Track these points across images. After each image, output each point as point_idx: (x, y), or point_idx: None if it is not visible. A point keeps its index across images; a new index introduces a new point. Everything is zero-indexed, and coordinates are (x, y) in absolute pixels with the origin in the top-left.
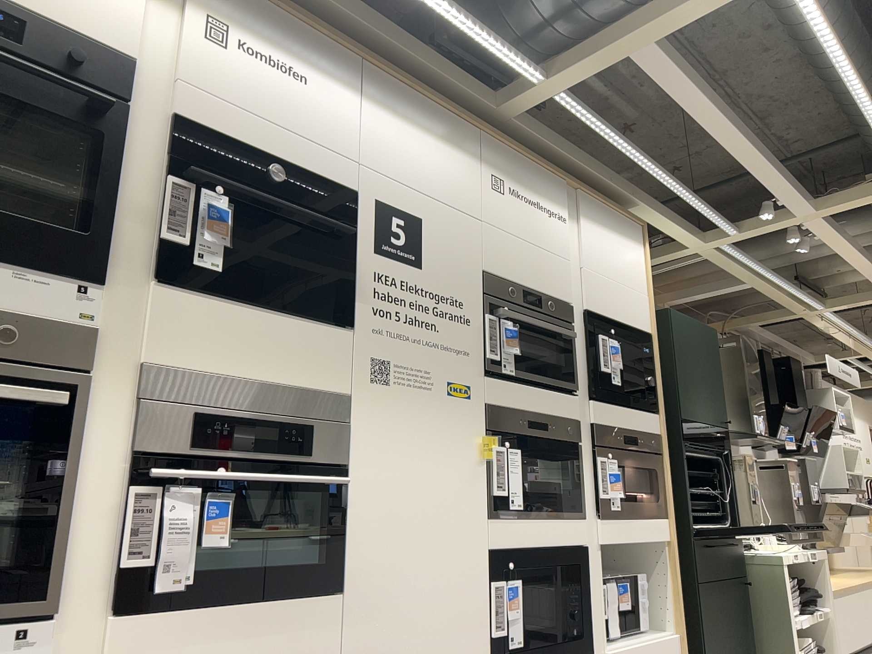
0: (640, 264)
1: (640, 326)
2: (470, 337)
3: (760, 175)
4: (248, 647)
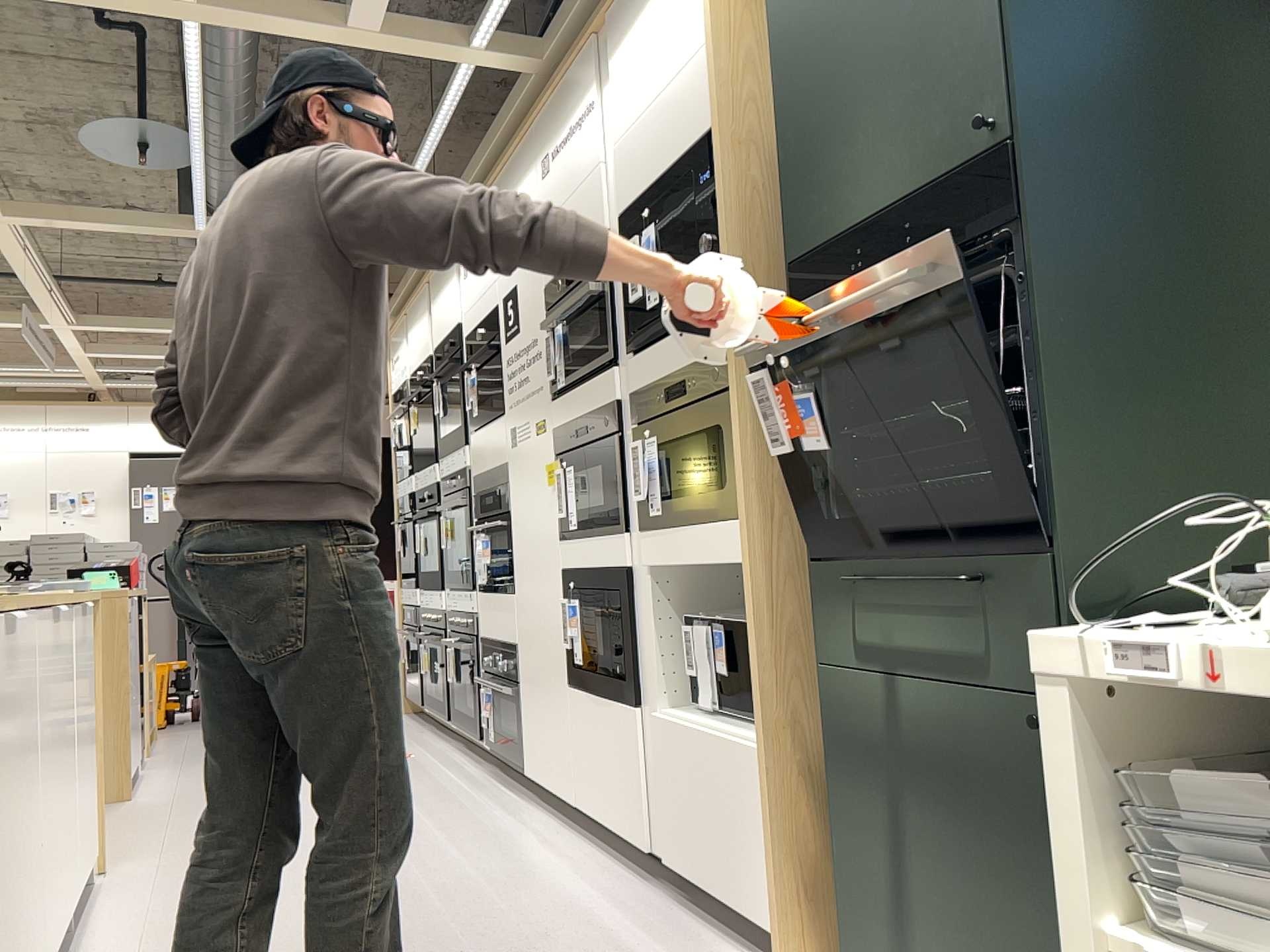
0: None
1: (696, 136)
2: (541, 369)
3: None
4: (497, 616)
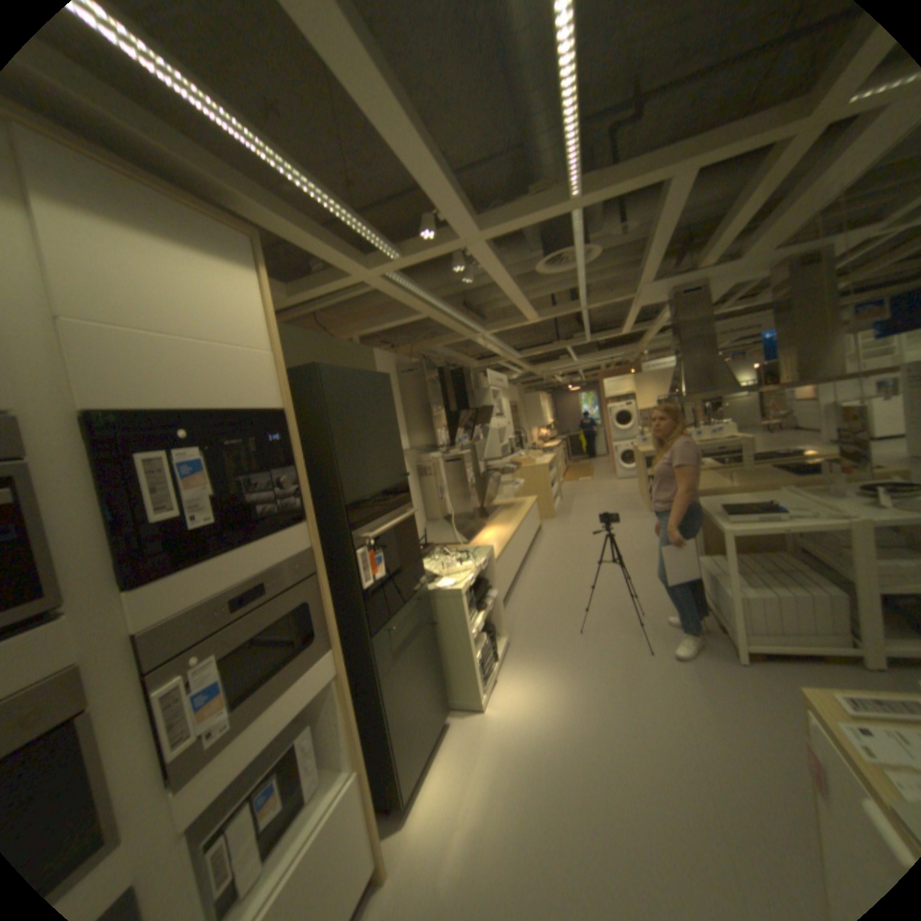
0: (254, 304)
1: (258, 405)
2: None
3: (410, 159)
4: None
